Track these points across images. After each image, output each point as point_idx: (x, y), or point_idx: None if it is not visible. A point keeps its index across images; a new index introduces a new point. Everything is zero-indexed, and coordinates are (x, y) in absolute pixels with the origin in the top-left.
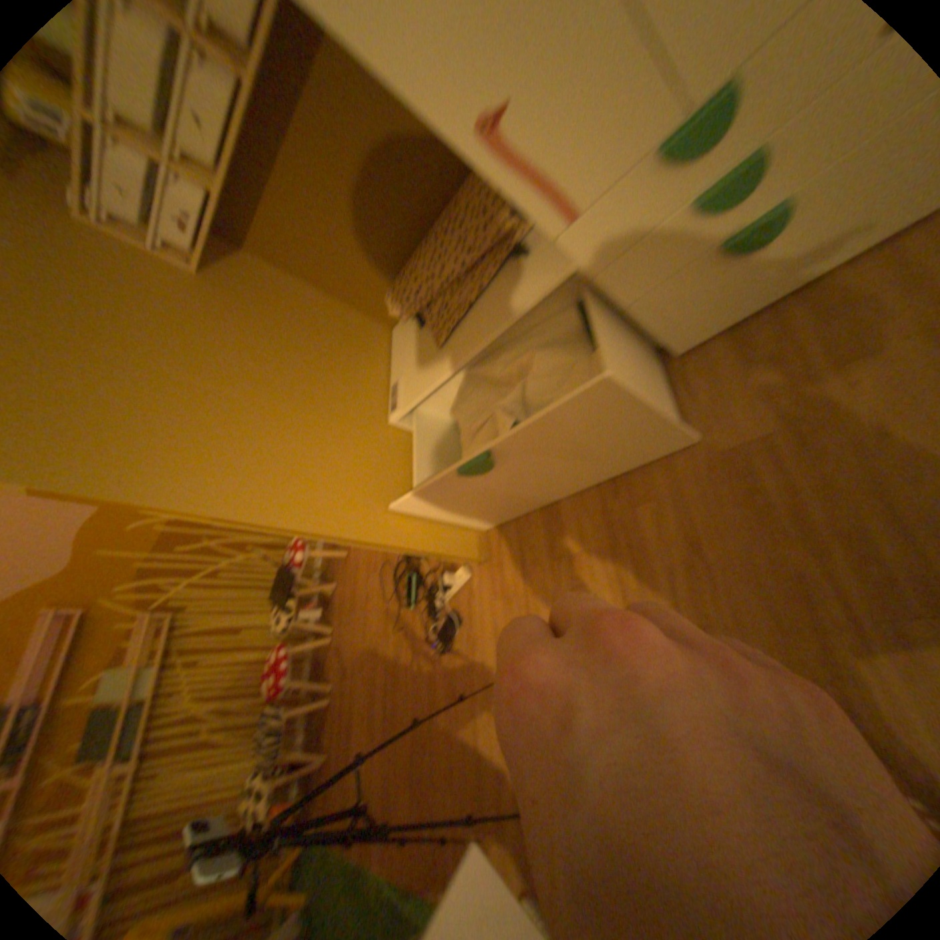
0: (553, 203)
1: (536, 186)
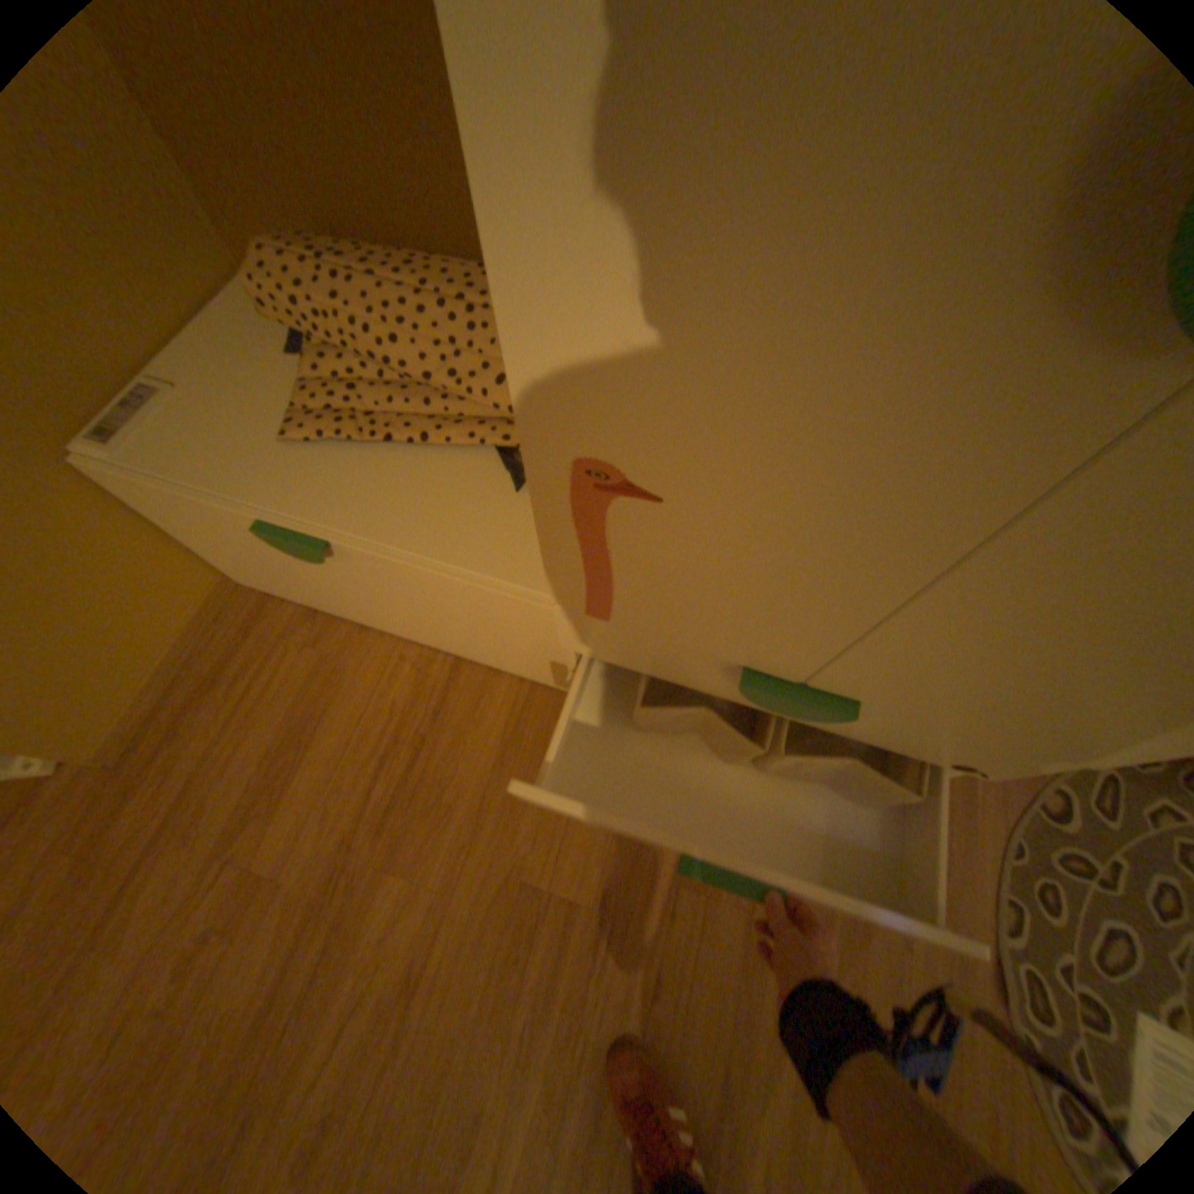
0: (588, 589)
1: (588, 566)
